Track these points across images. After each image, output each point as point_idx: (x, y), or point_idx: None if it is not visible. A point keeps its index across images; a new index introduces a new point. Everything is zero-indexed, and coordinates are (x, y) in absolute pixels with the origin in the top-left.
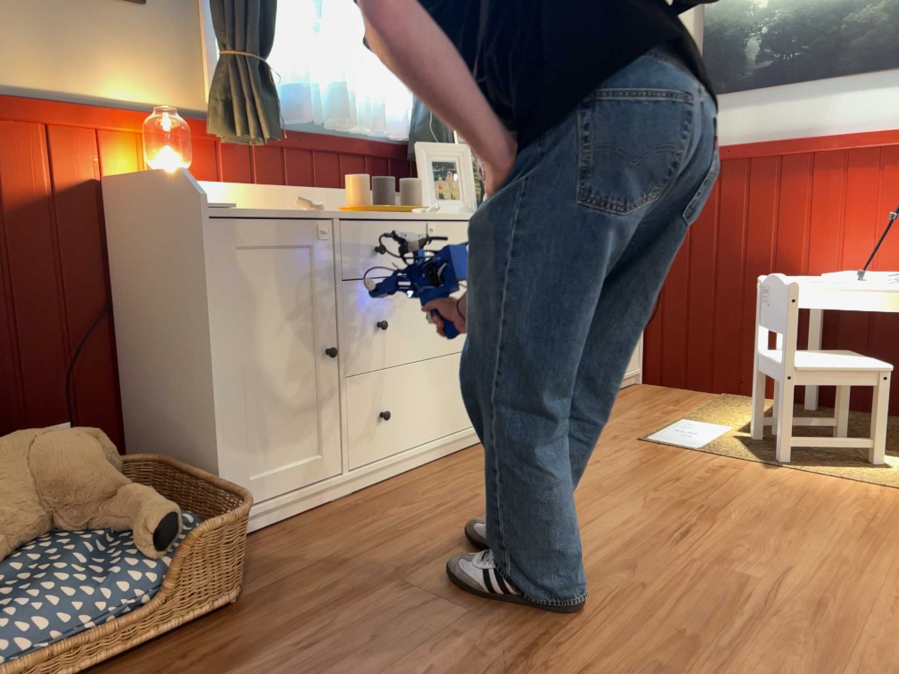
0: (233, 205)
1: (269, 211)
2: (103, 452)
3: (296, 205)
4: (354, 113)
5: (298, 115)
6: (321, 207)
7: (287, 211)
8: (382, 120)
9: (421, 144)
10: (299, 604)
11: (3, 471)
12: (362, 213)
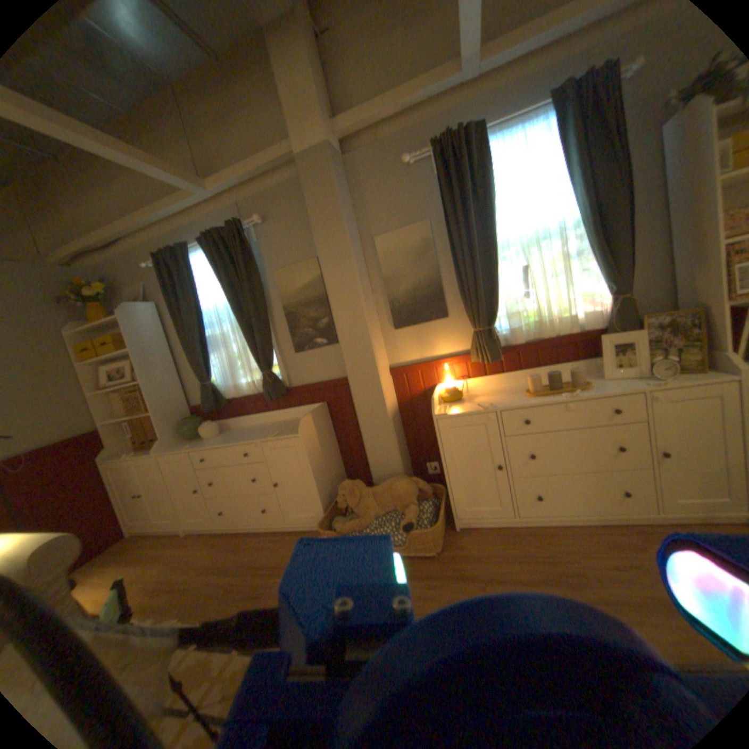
0: (446, 412)
1: (468, 408)
2: (414, 488)
3: (480, 405)
4: (560, 324)
5: (515, 341)
6: (492, 405)
7: (477, 407)
8: (586, 319)
9: (612, 331)
10: (449, 570)
11: (386, 490)
12: (524, 400)
